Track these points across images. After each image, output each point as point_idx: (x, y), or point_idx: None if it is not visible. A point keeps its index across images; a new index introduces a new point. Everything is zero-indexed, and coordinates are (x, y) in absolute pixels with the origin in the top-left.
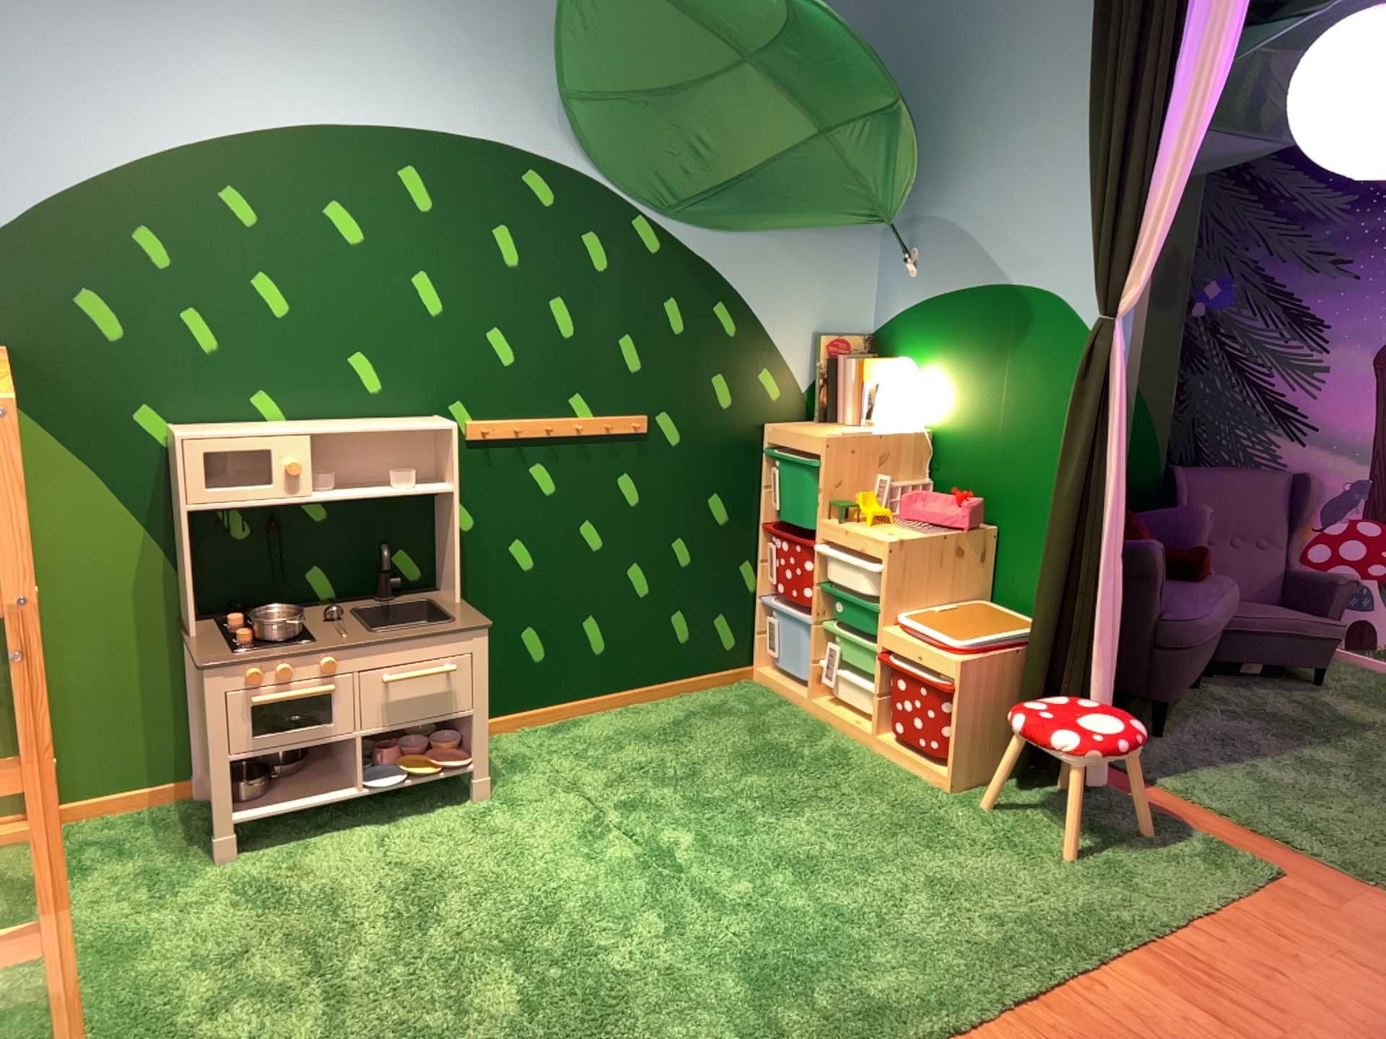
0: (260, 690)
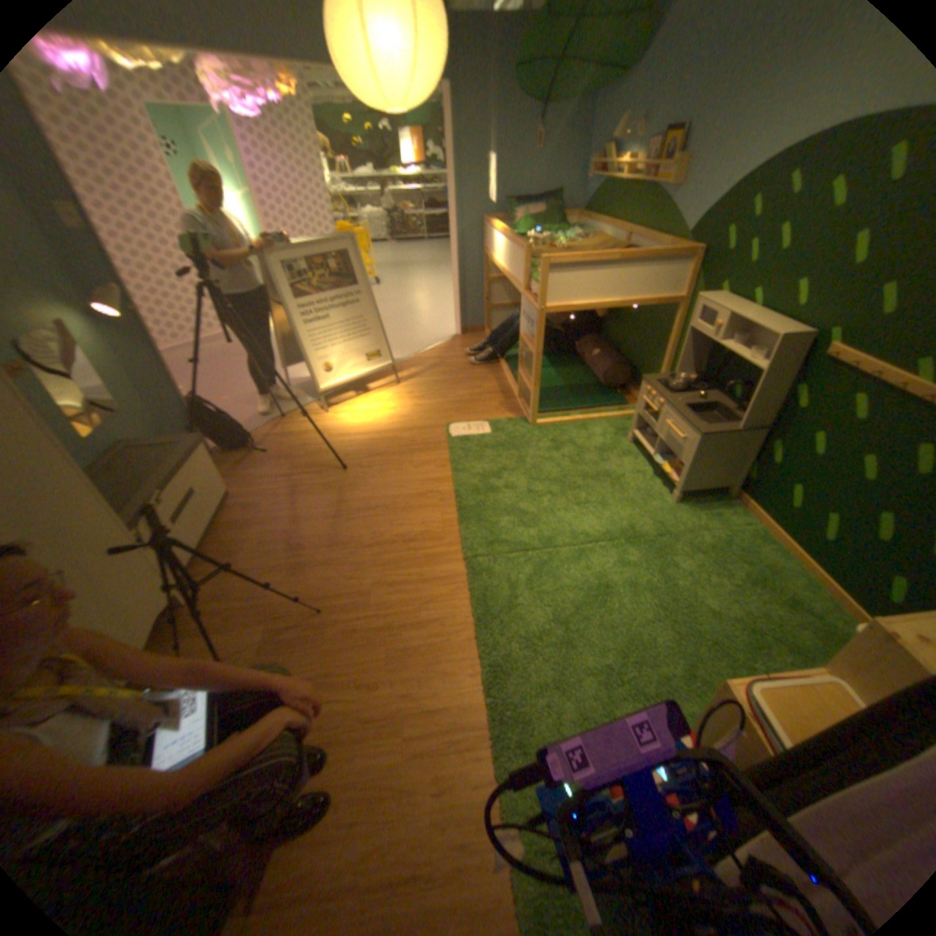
0: (645, 396)
